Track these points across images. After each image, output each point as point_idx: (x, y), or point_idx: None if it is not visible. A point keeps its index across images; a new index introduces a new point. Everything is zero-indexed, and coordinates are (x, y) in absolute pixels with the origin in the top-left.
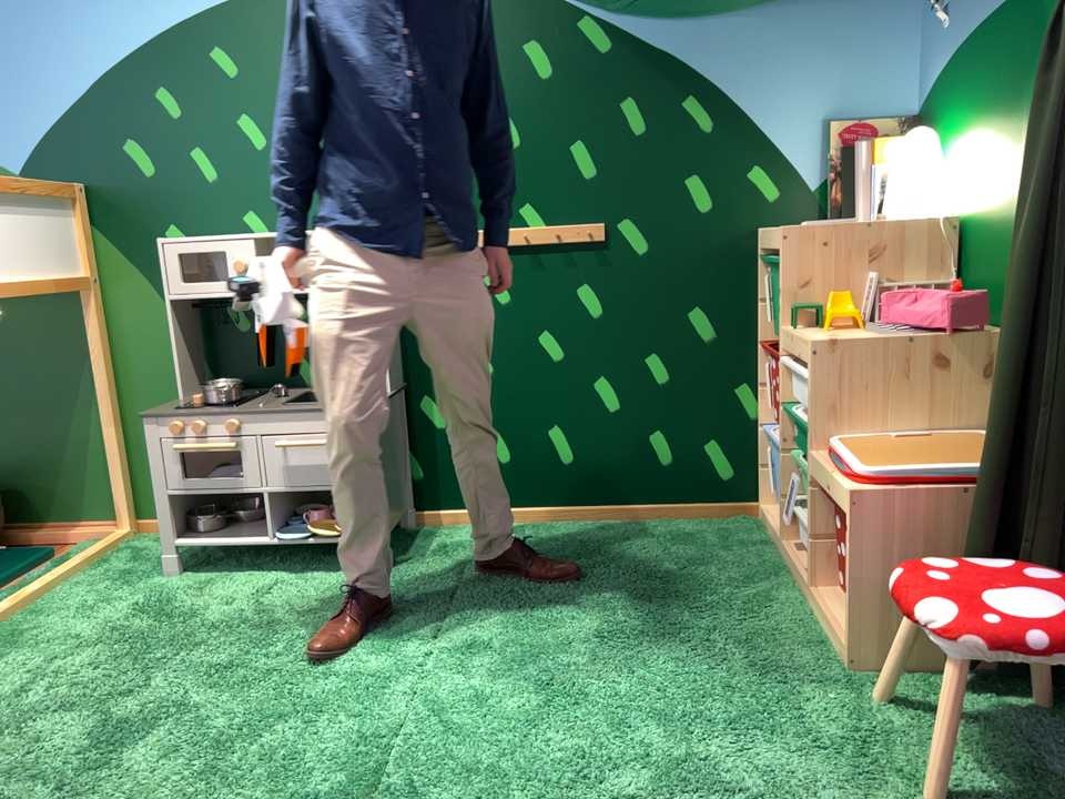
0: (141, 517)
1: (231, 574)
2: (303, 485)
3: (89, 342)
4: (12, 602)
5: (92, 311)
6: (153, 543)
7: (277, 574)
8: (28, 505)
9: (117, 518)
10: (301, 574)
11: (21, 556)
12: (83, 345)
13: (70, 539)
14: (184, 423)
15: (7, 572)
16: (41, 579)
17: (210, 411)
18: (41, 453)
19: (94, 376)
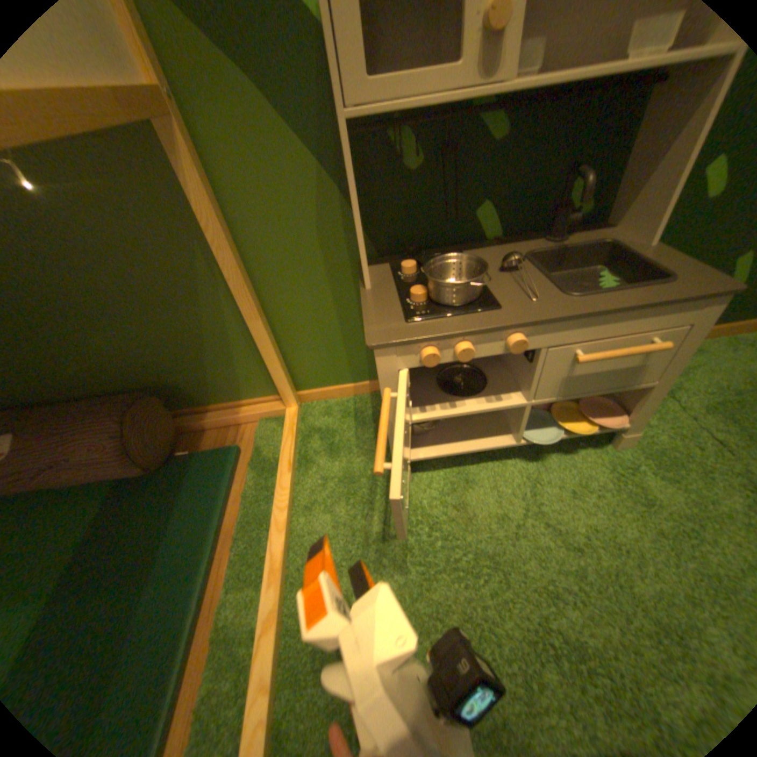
0: (302, 390)
1: (463, 468)
2: (583, 393)
3: (191, 212)
4: (277, 583)
5: (188, 159)
6: (331, 418)
7: (514, 462)
8: (183, 397)
9: (277, 394)
10: (540, 459)
11: (215, 464)
12: (184, 219)
13: (242, 422)
14: (443, 347)
15: (217, 495)
16: (276, 521)
17: (478, 323)
18: (179, 351)
19: (221, 265)
